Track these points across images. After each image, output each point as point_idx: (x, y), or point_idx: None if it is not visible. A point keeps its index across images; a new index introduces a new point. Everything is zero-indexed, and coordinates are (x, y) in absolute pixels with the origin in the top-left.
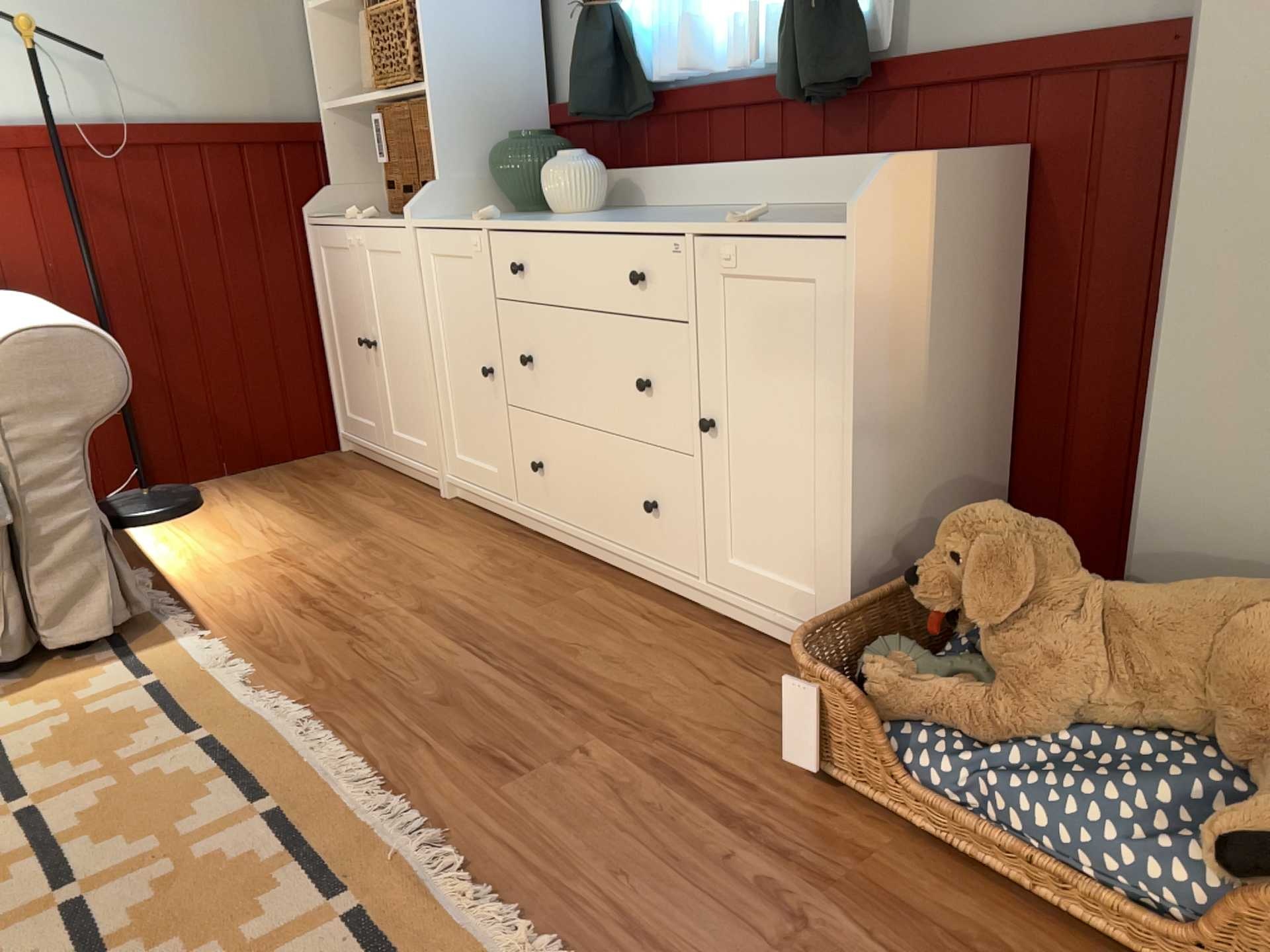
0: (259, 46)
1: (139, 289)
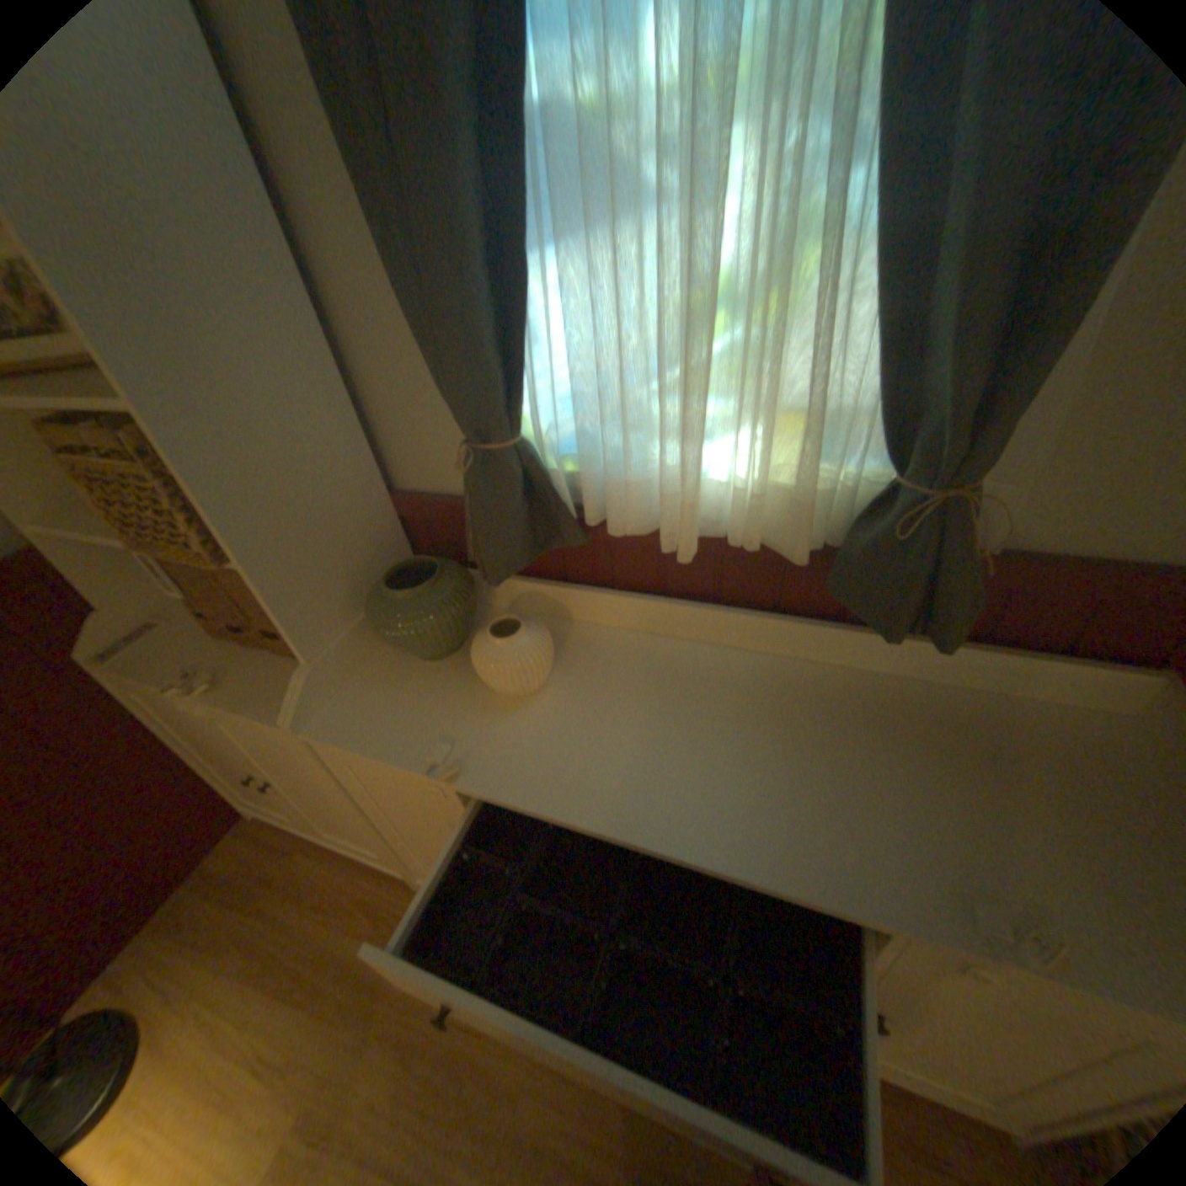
0: None
1: None
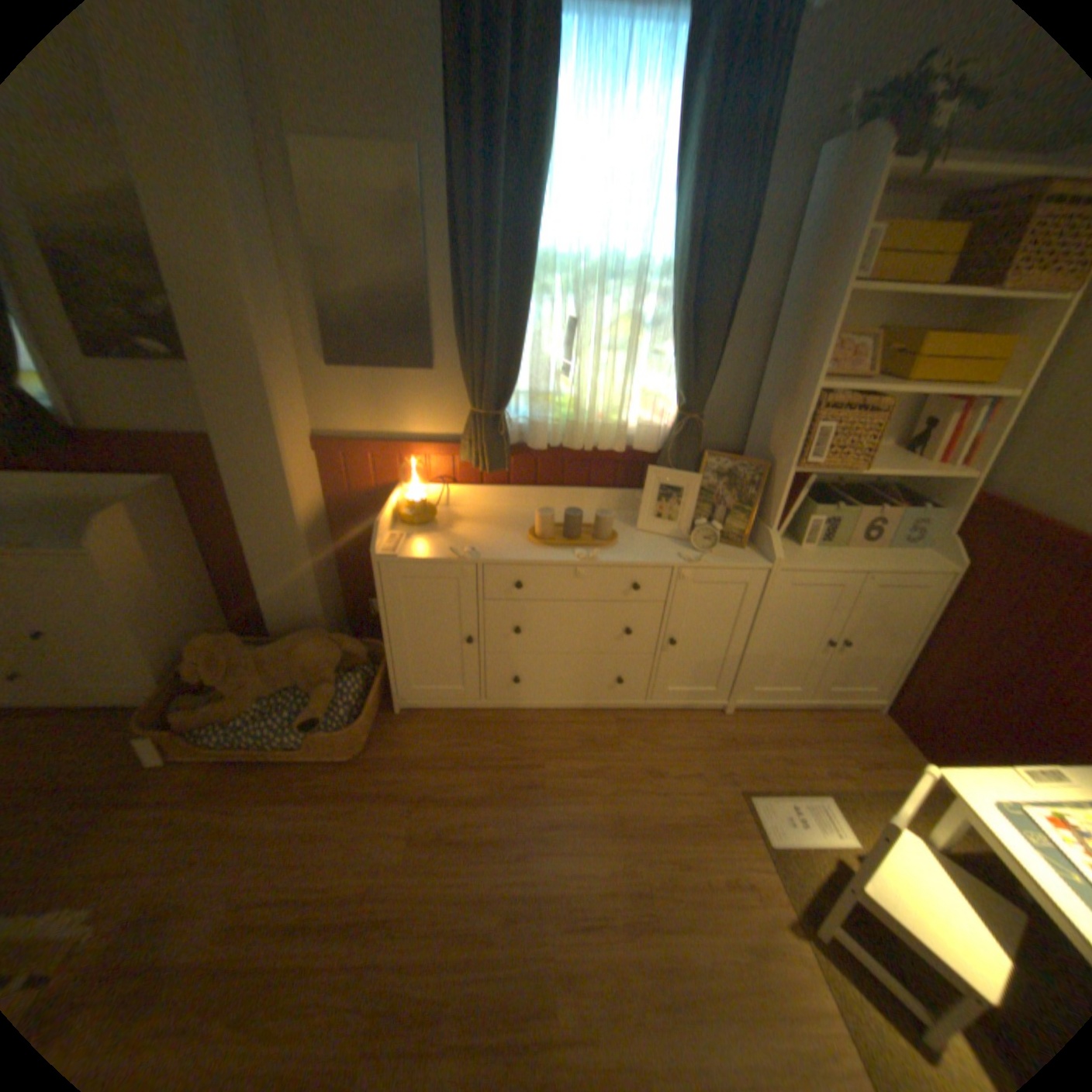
0: None
1: None
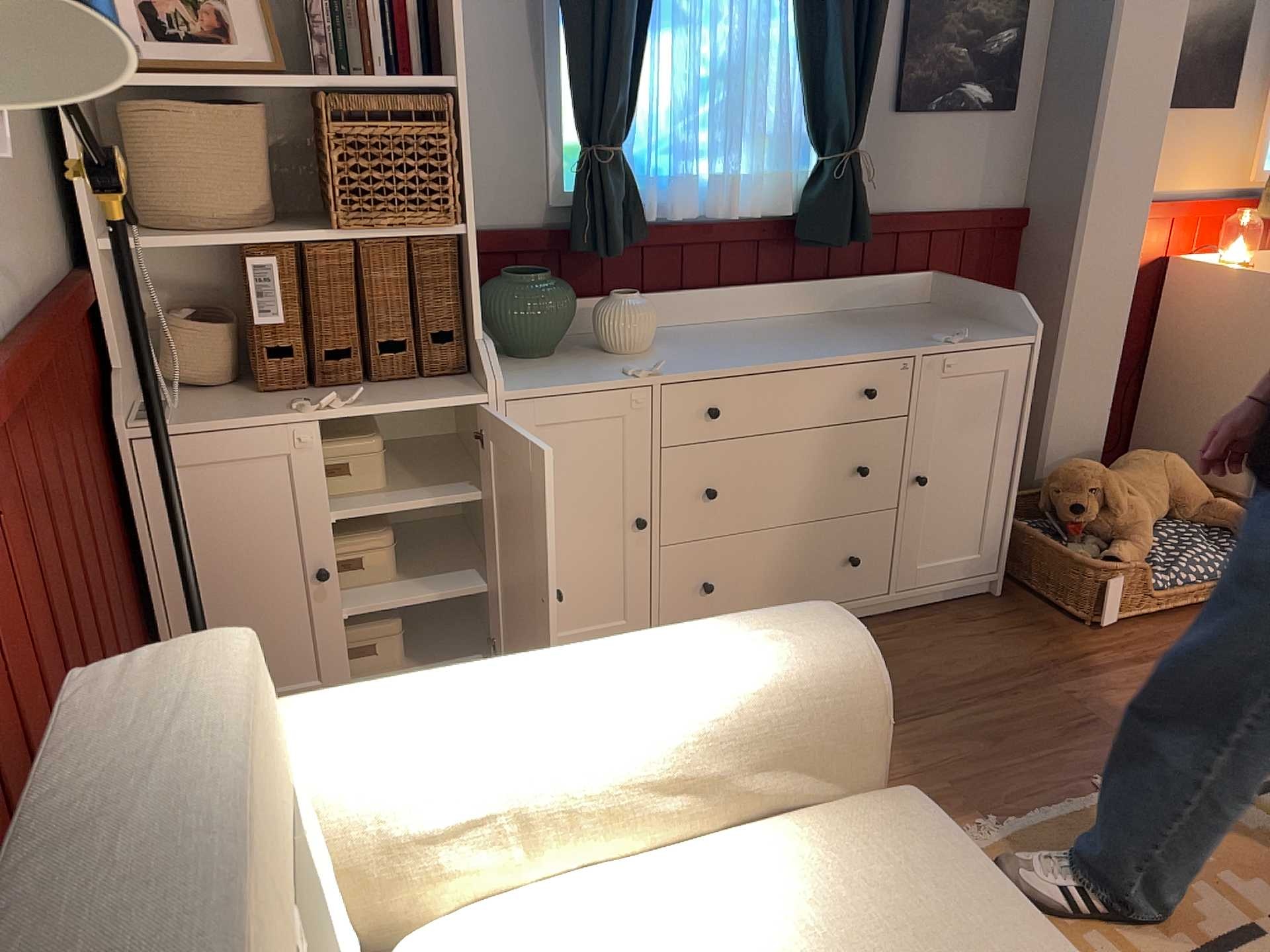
0: (26, 147)
1: (73, 642)
